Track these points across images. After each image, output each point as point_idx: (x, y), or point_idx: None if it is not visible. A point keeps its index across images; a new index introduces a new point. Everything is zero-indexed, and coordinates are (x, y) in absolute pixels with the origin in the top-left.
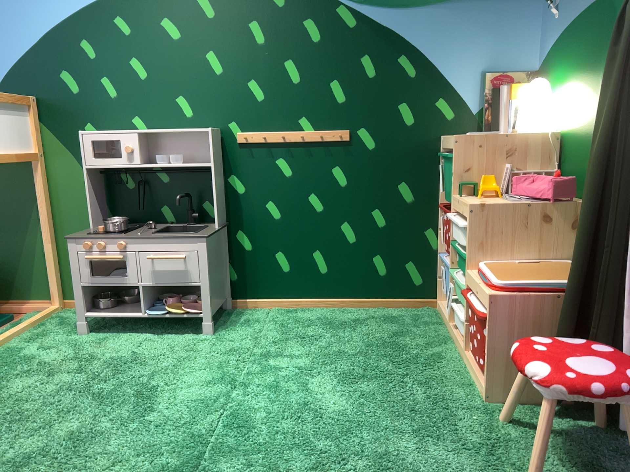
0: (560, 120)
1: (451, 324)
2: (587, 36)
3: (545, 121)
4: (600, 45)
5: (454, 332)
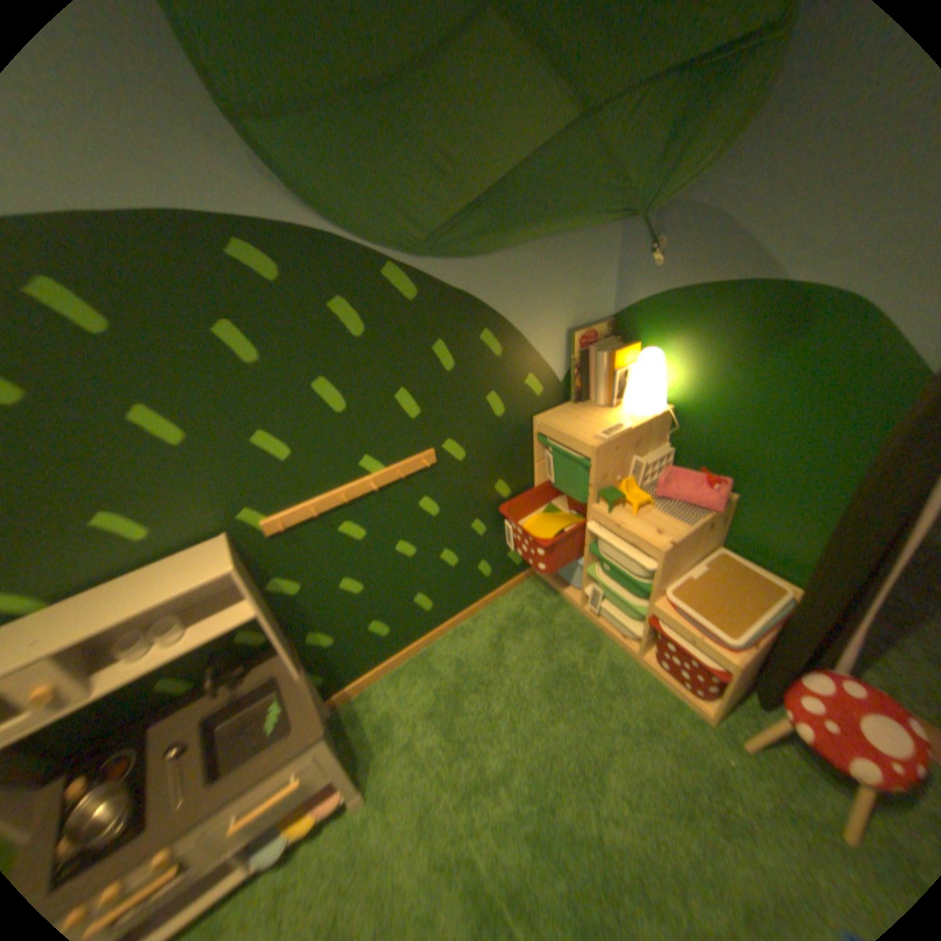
0: (669, 391)
1: (586, 610)
2: (738, 317)
3: (663, 399)
4: (770, 339)
5: (599, 622)
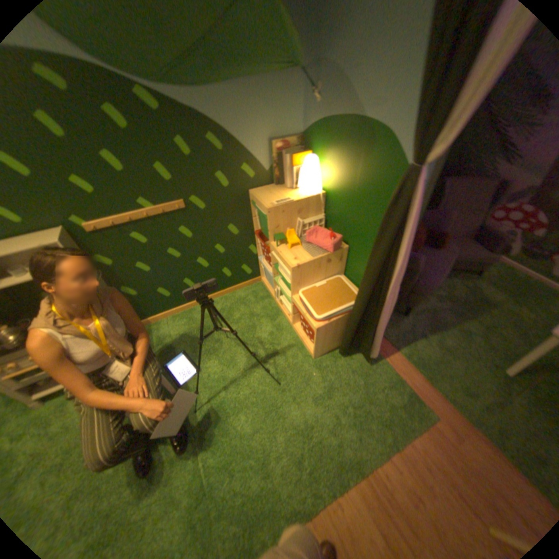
0: (324, 184)
1: (276, 301)
2: (348, 140)
3: (317, 187)
4: (359, 155)
5: (280, 307)
